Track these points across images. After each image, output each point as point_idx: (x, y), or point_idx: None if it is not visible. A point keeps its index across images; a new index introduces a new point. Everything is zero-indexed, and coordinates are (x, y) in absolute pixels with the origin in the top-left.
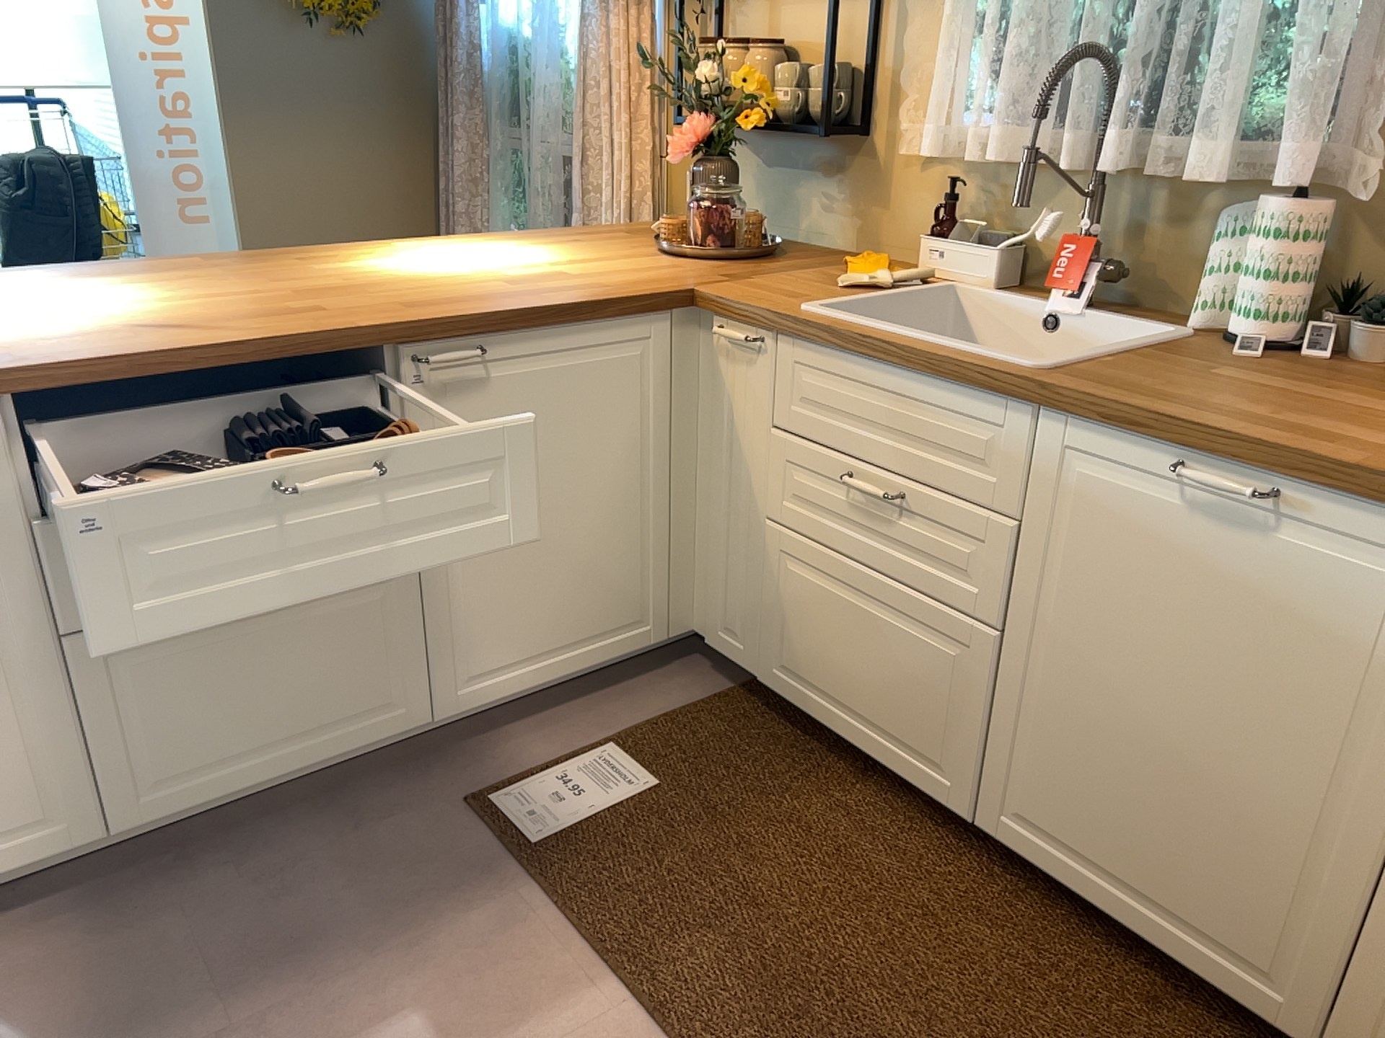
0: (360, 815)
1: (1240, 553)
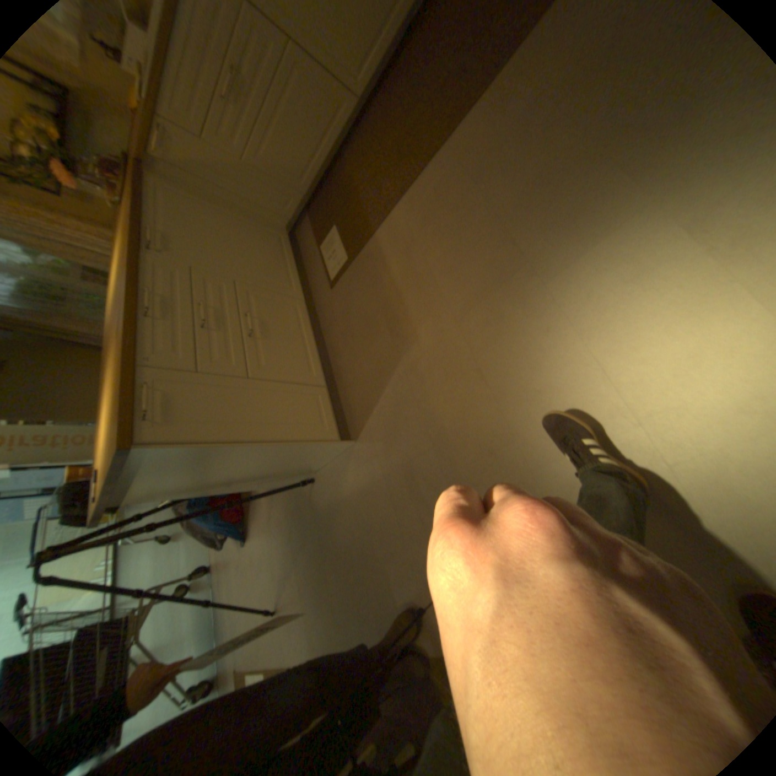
0: (333, 321)
1: None
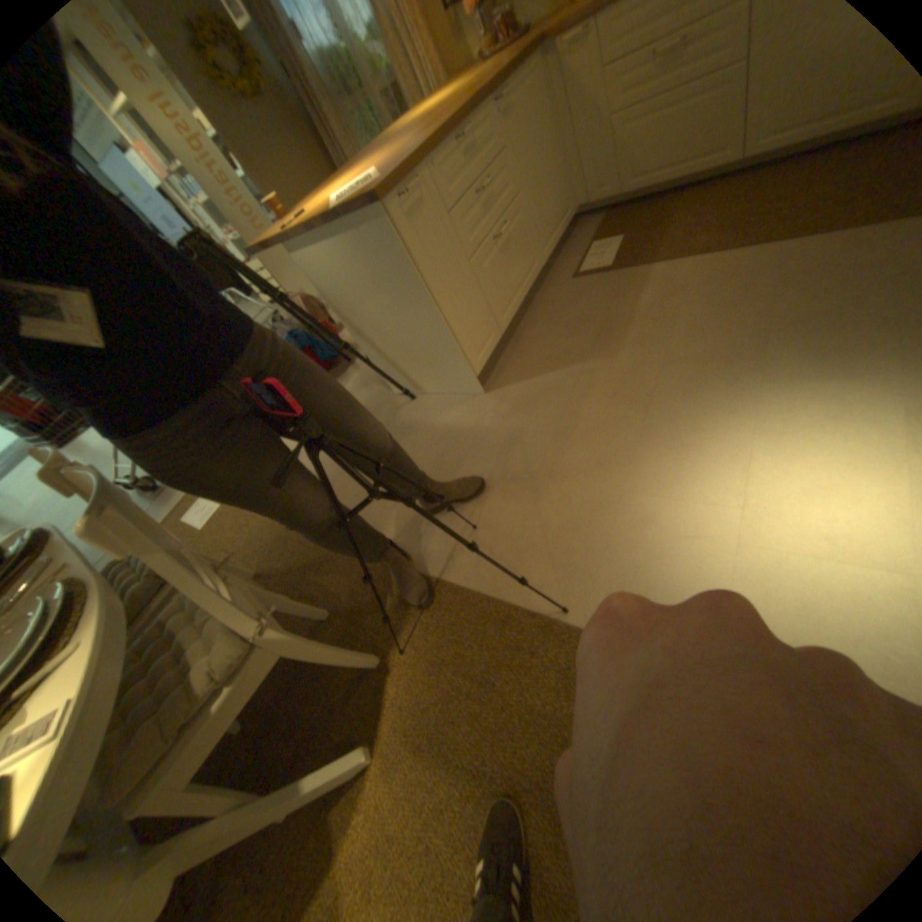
0: (549, 299)
1: None
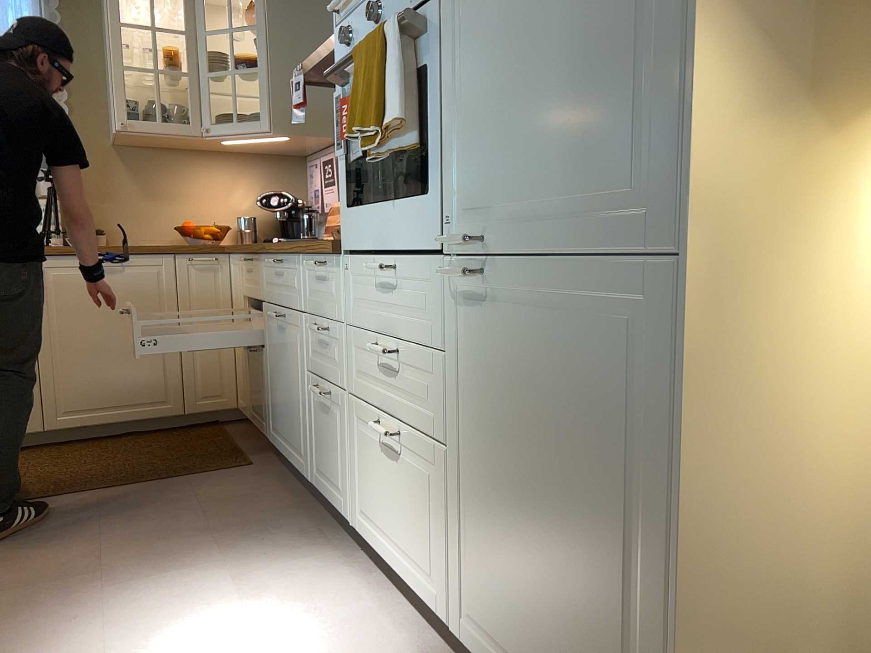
0: None
1: (116, 280)
